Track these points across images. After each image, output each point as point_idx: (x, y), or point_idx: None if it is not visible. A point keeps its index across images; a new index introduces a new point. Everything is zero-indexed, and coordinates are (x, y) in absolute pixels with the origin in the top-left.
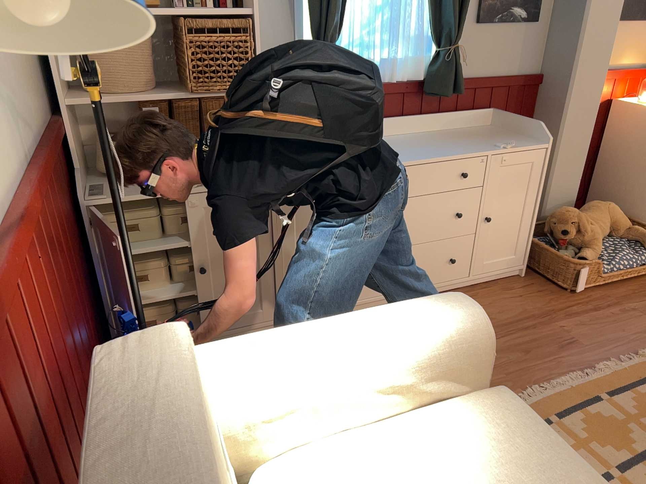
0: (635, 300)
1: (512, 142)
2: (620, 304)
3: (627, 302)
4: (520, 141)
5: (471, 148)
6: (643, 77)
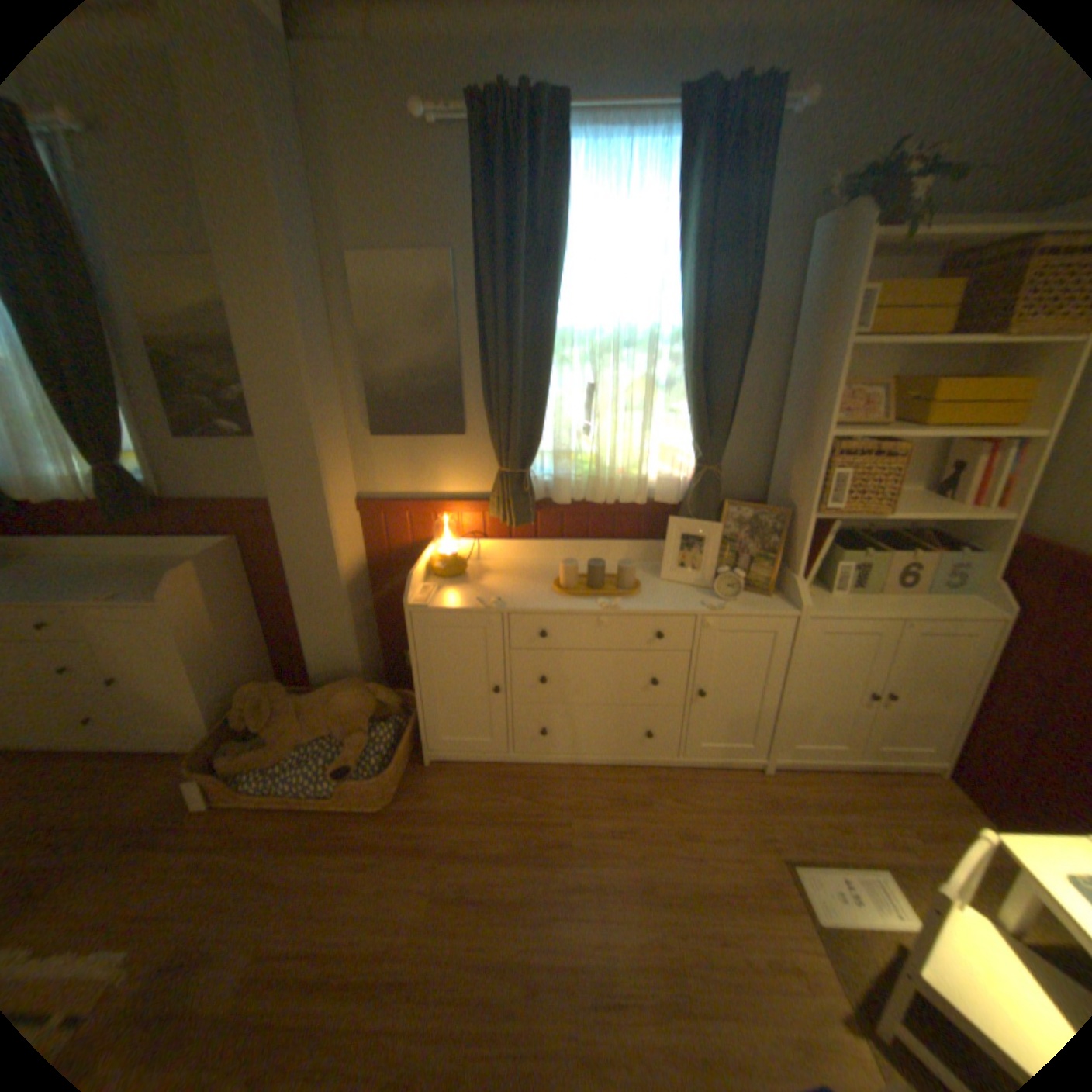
0: (243, 853)
1: (141, 592)
2: (214, 853)
3: (228, 853)
4: (154, 591)
5: (76, 593)
6: (468, 514)
